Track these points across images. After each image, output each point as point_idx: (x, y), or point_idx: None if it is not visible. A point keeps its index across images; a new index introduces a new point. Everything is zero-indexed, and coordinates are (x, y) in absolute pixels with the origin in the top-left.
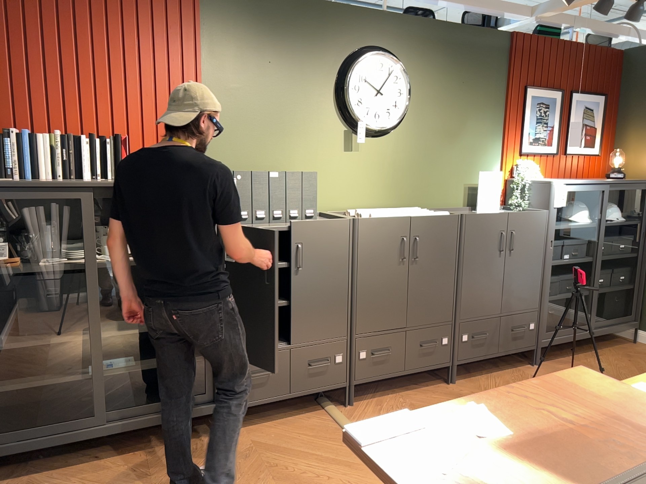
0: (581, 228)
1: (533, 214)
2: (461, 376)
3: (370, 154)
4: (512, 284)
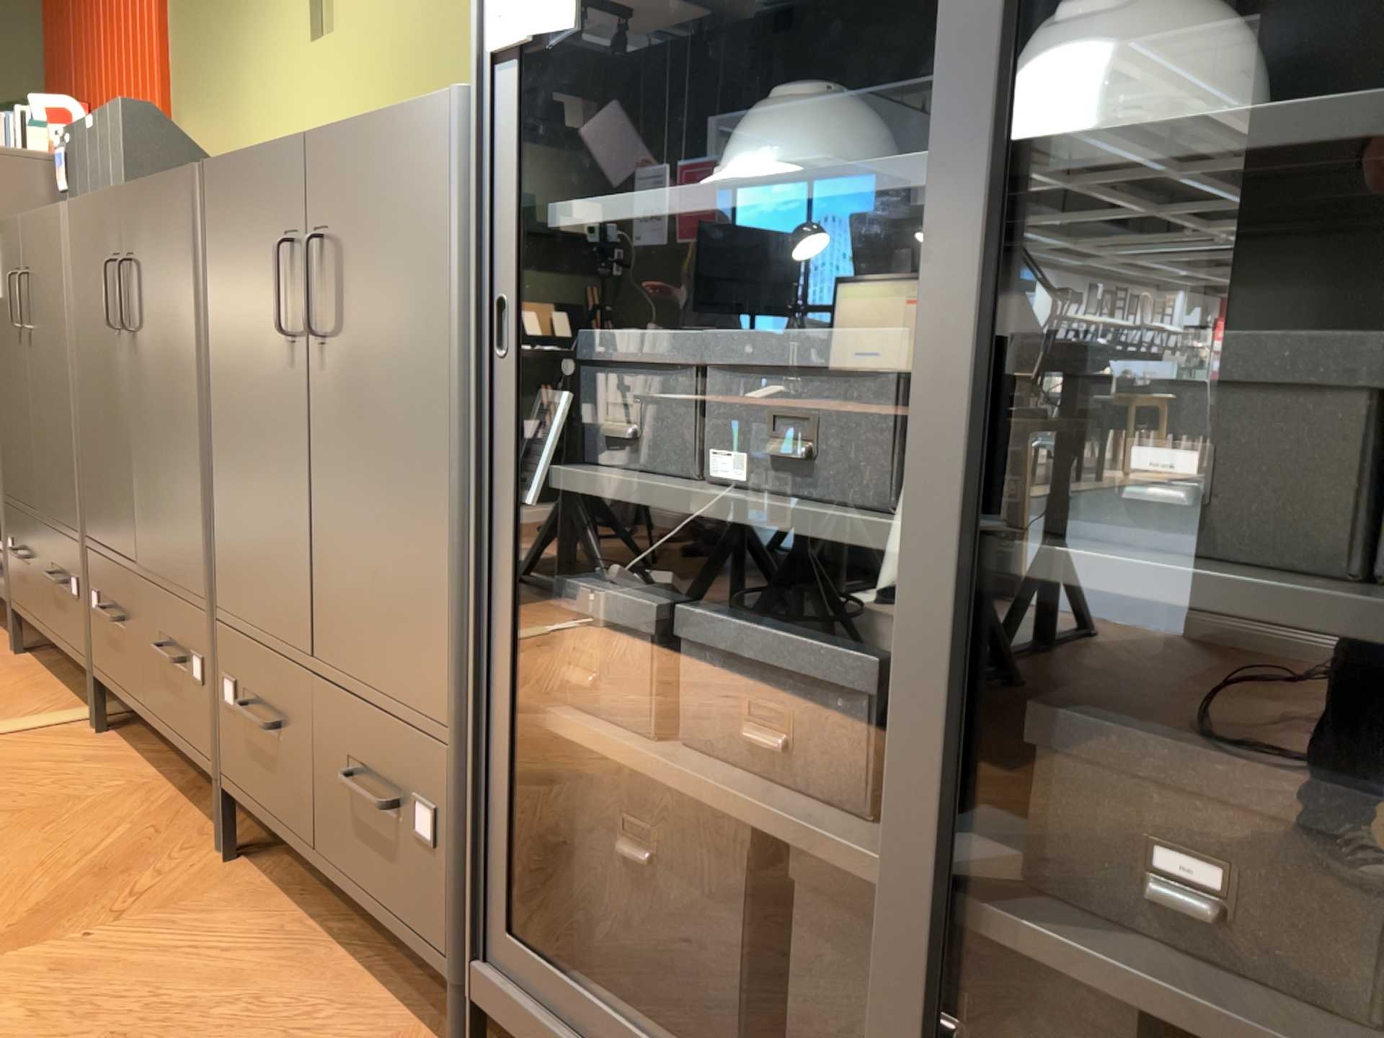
0: (792, 198)
1: (390, 123)
2: (299, 877)
3: (351, 35)
4: (336, 526)
